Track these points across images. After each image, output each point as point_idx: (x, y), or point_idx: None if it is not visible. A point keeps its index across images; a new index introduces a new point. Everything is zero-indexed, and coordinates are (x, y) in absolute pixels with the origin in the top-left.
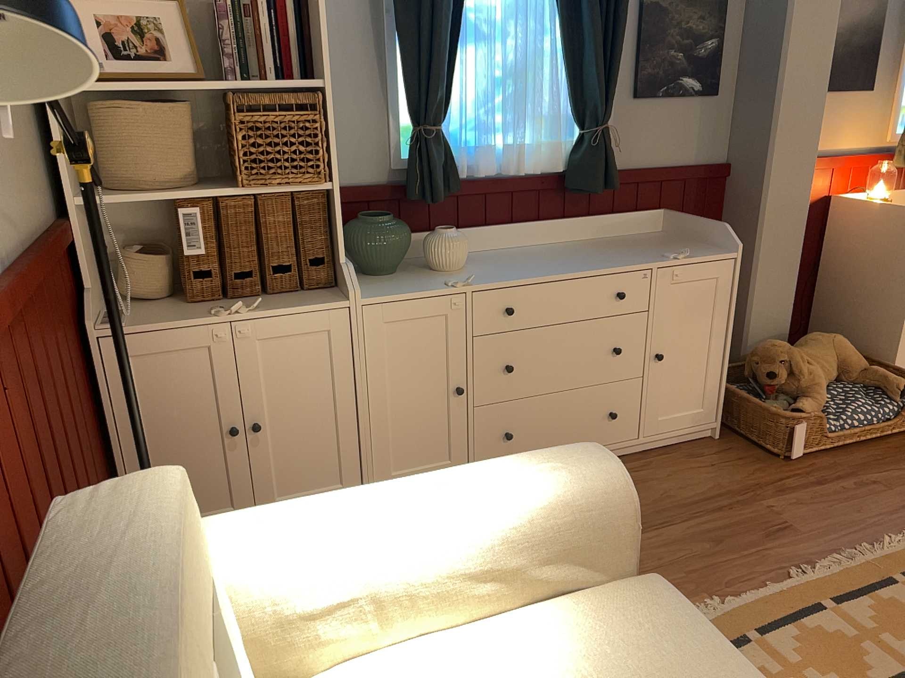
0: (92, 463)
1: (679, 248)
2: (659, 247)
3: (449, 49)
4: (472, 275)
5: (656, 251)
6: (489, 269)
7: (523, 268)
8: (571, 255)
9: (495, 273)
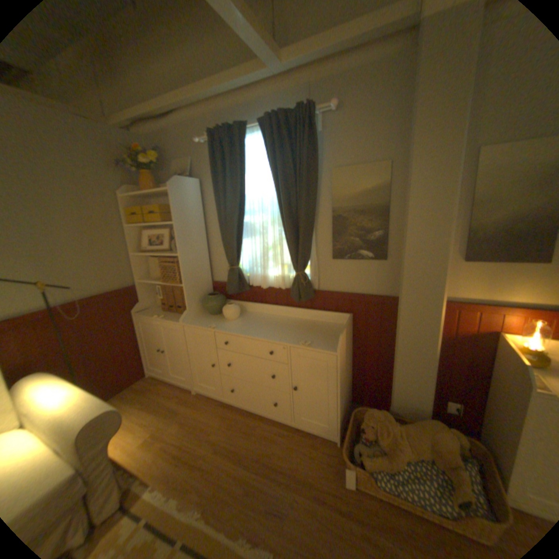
0: (121, 347)
1: (323, 338)
2: (317, 334)
3: (234, 240)
4: (215, 326)
5: (309, 336)
6: (237, 323)
7: (244, 327)
8: (277, 326)
9: (234, 326)
